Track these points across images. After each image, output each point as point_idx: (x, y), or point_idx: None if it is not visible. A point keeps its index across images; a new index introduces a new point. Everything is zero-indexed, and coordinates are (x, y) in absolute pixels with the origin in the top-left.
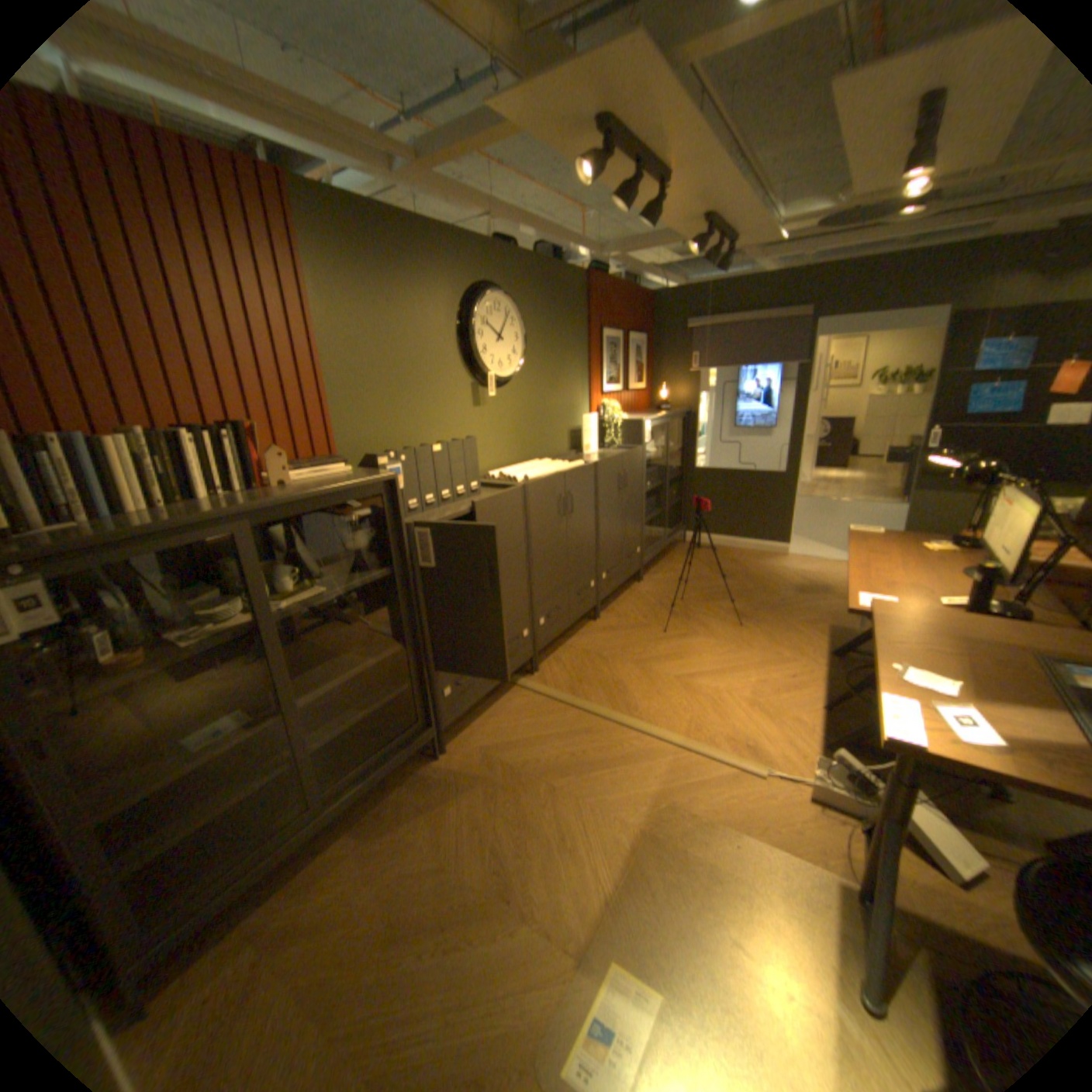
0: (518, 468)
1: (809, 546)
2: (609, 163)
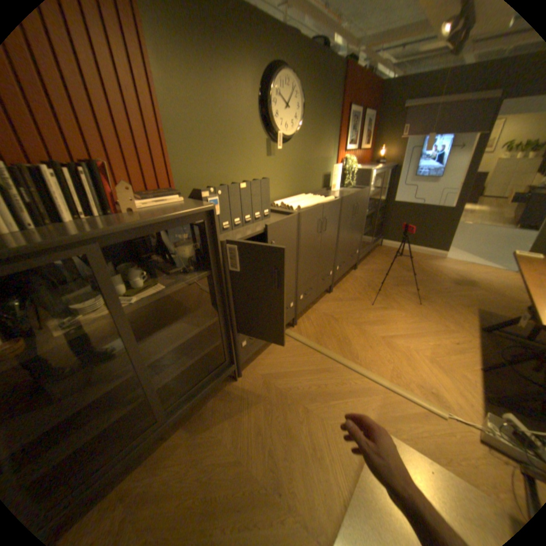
0: (292, 199)
1: (458, 253)
2: None
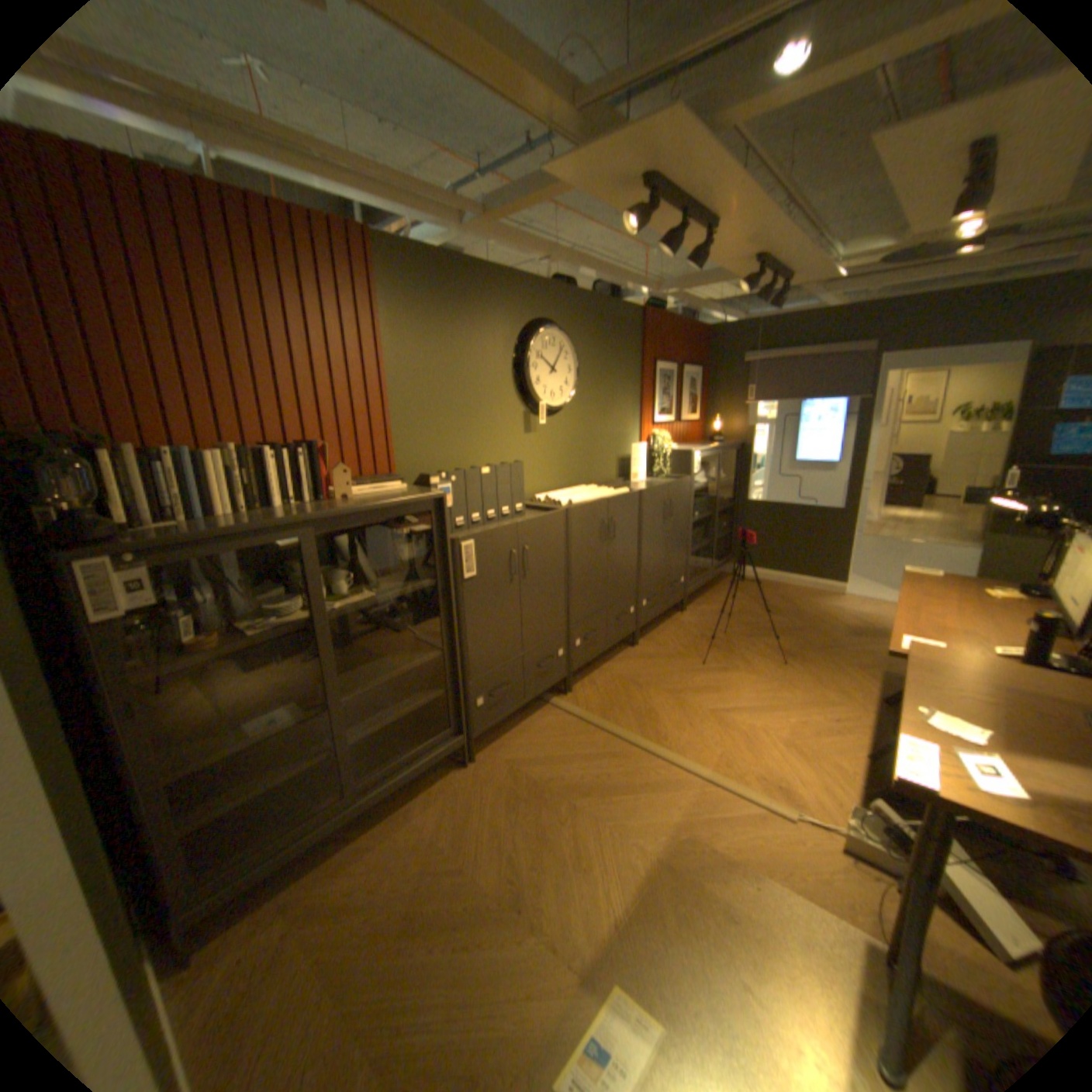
0: (563, 492)
1: (869, 587)
2: (658, 213)
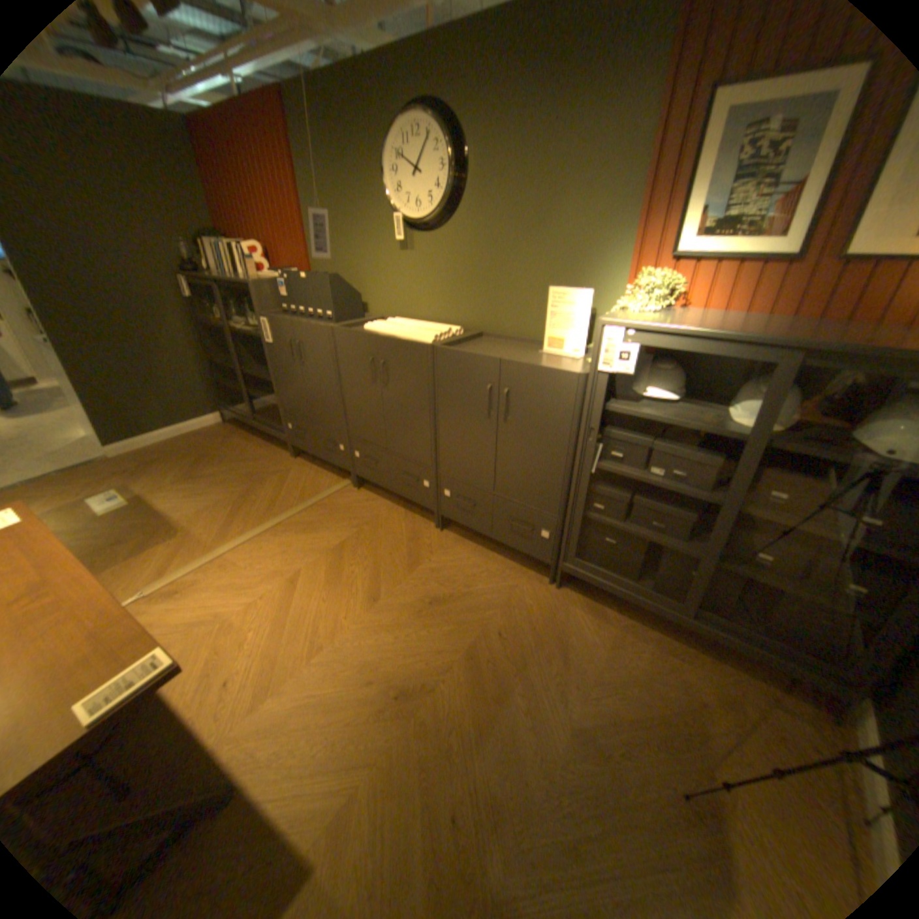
0: (406, 321)
1: None
2: None
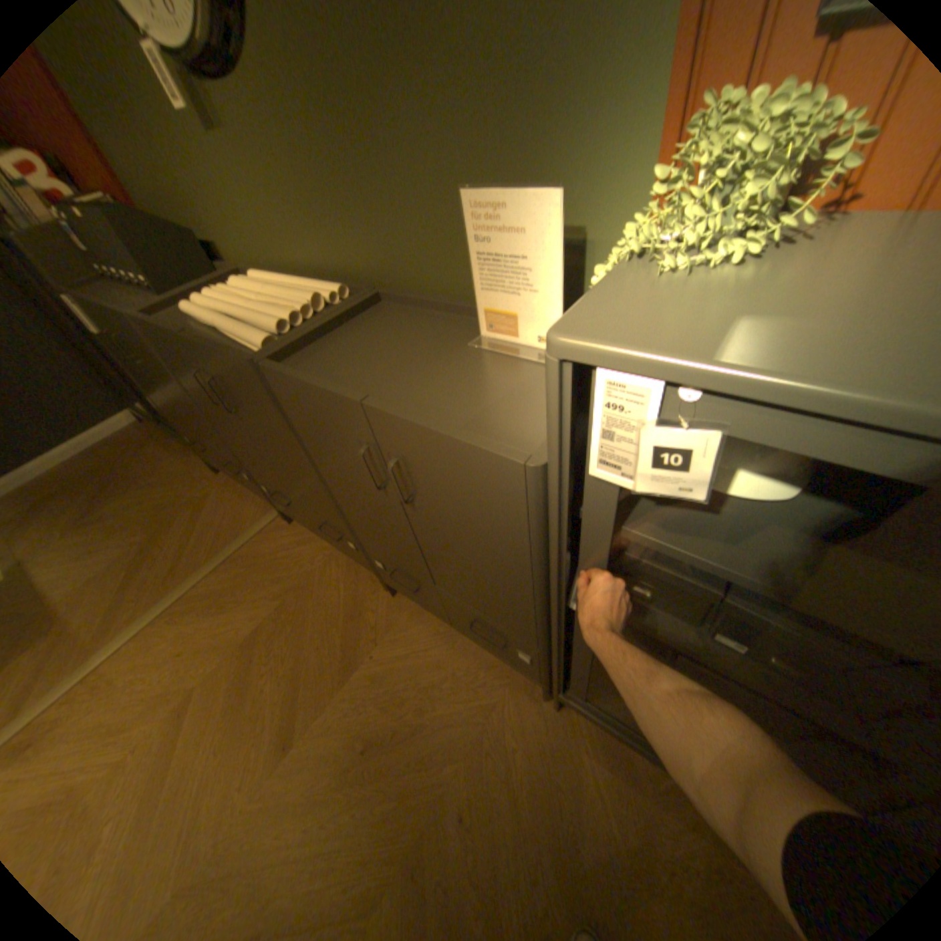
0: (252, 283)
1: None
2: None
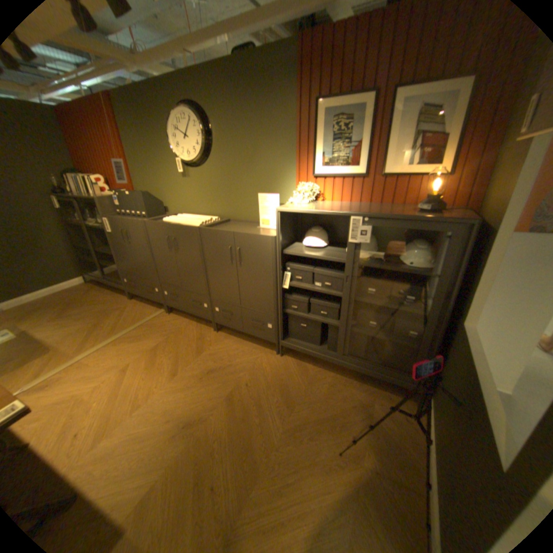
0: (188, 216)
1: None
2: None
